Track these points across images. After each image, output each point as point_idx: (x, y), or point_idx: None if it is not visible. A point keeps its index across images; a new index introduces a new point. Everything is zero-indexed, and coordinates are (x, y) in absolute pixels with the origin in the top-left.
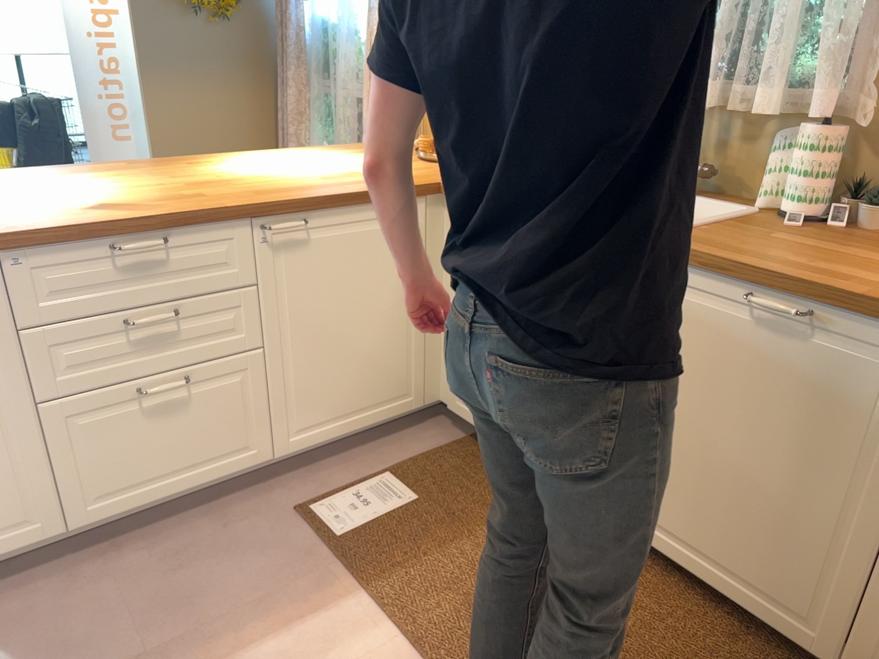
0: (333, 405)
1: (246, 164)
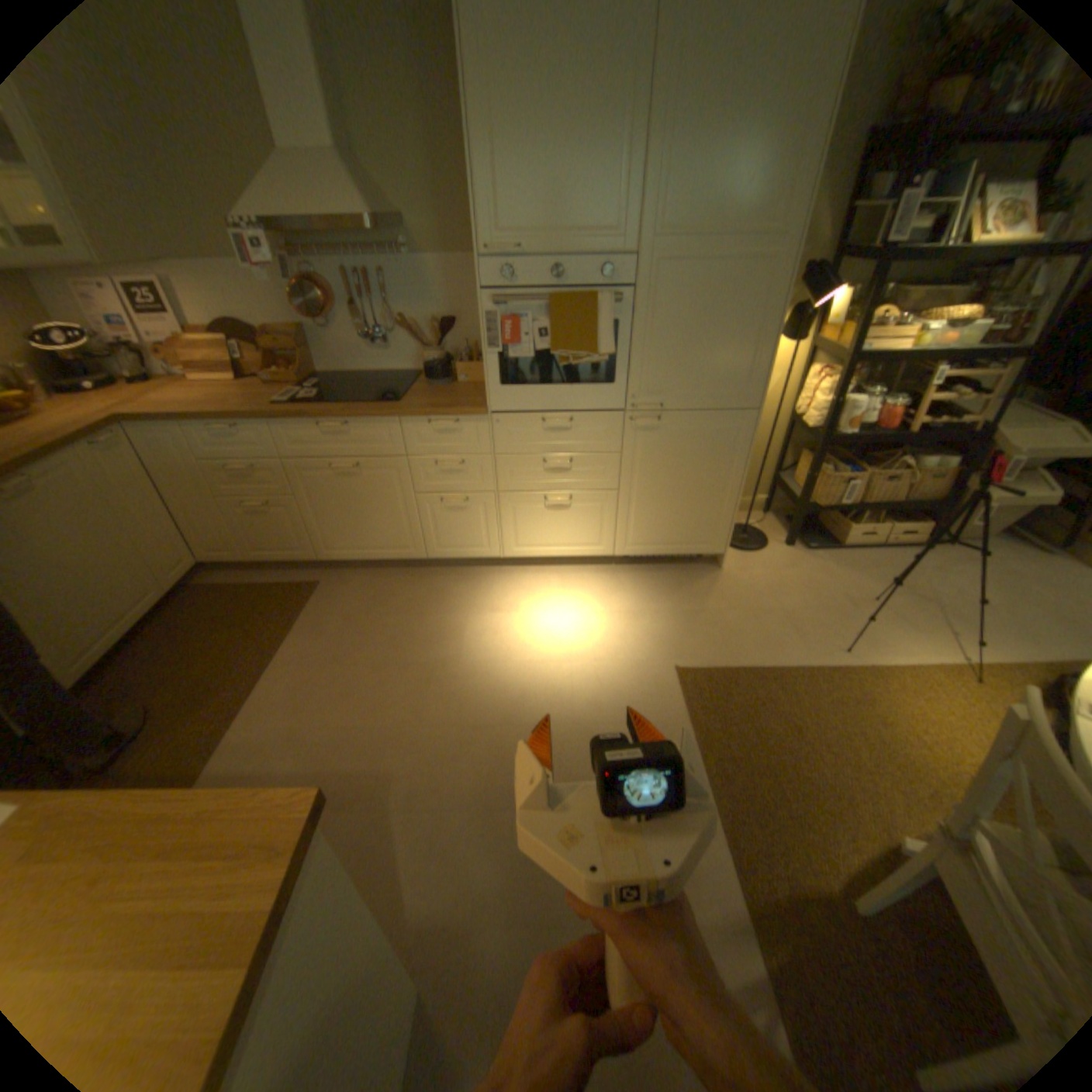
0: None
1: None
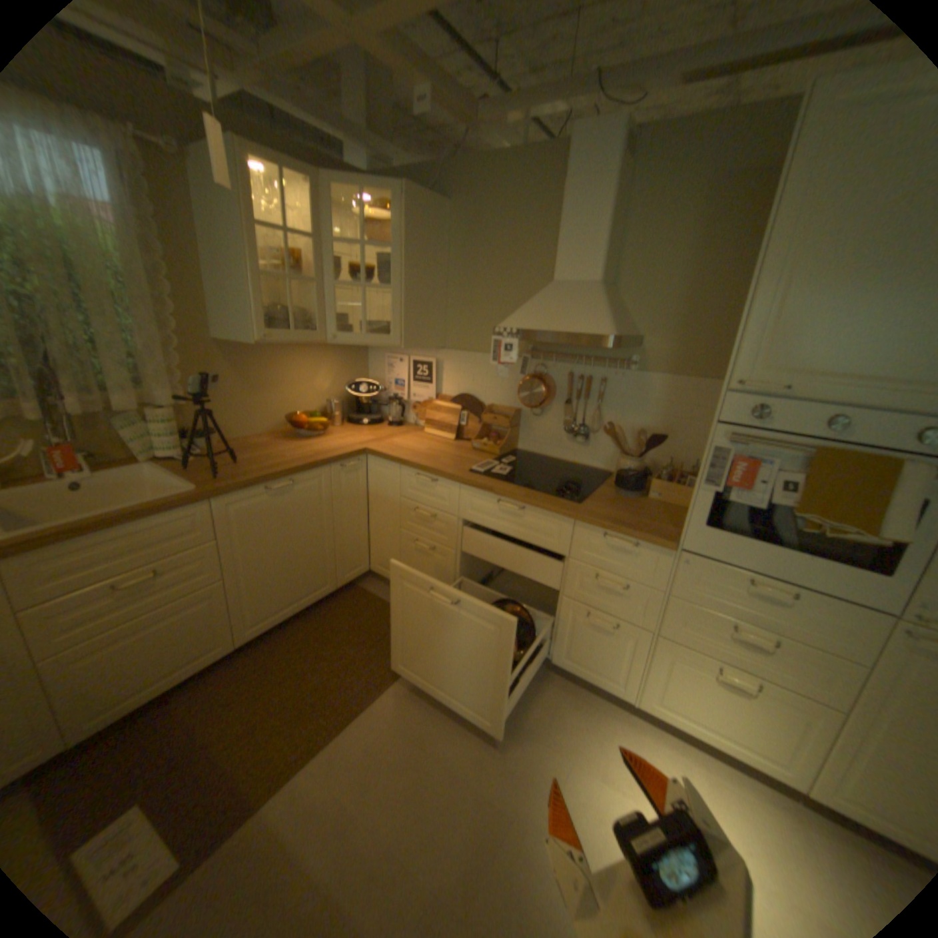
0: None
1: None
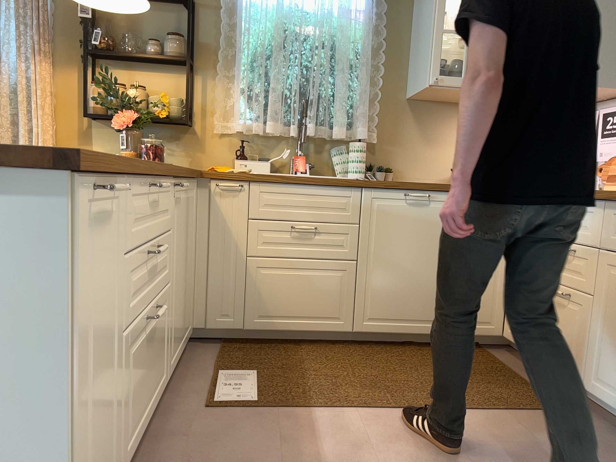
0: (178, 333)
1: None
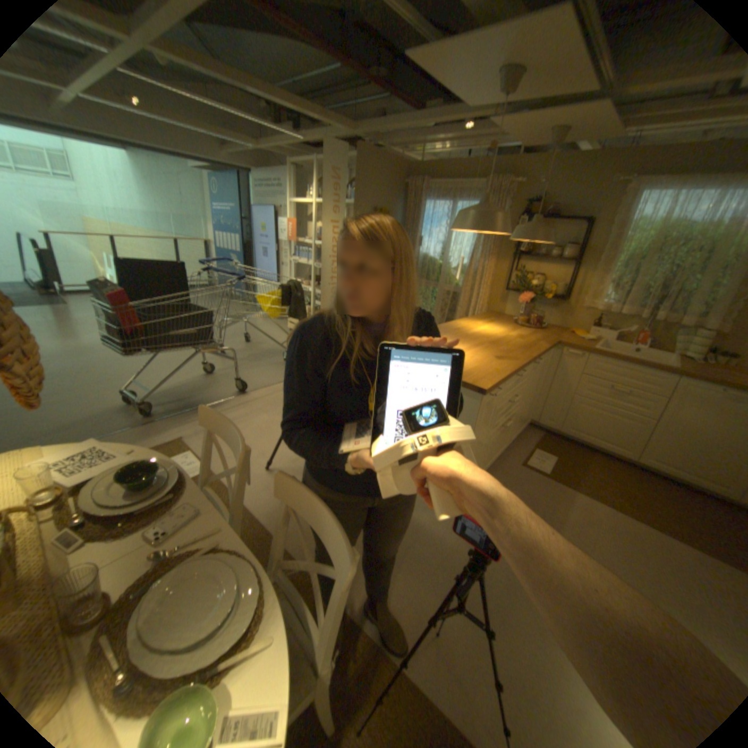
0: (520, 425)
1: (474, 330)
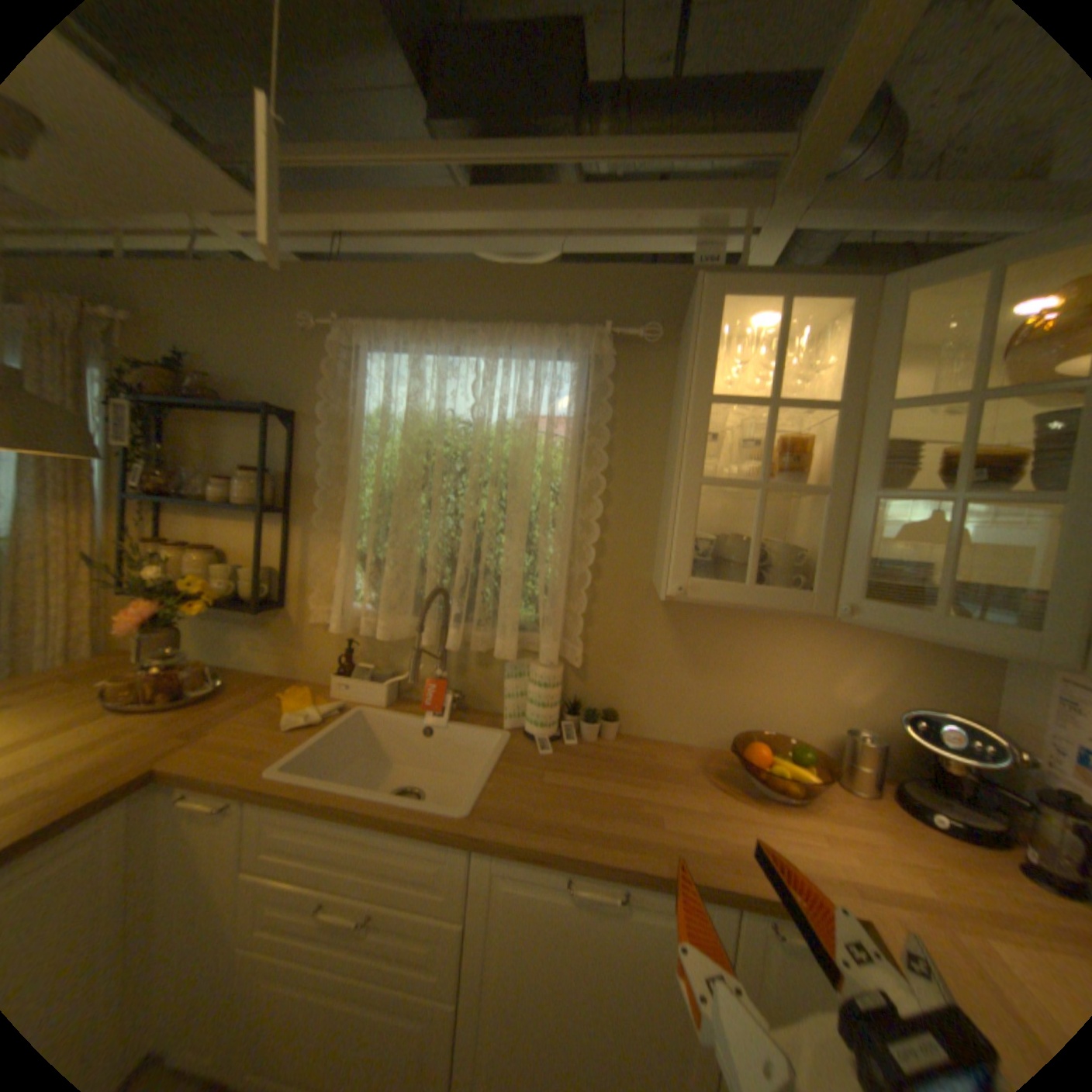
0: None
1: None
